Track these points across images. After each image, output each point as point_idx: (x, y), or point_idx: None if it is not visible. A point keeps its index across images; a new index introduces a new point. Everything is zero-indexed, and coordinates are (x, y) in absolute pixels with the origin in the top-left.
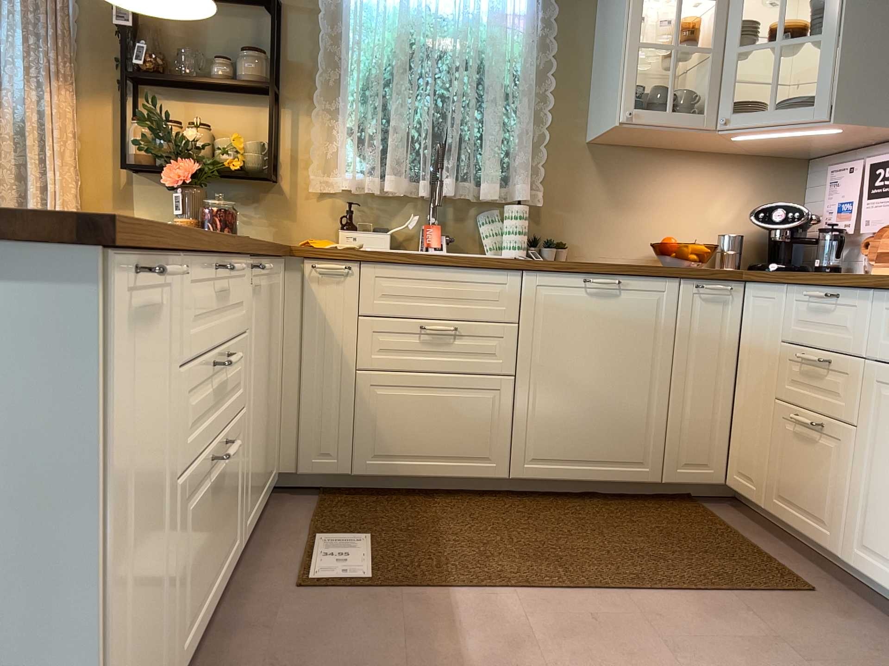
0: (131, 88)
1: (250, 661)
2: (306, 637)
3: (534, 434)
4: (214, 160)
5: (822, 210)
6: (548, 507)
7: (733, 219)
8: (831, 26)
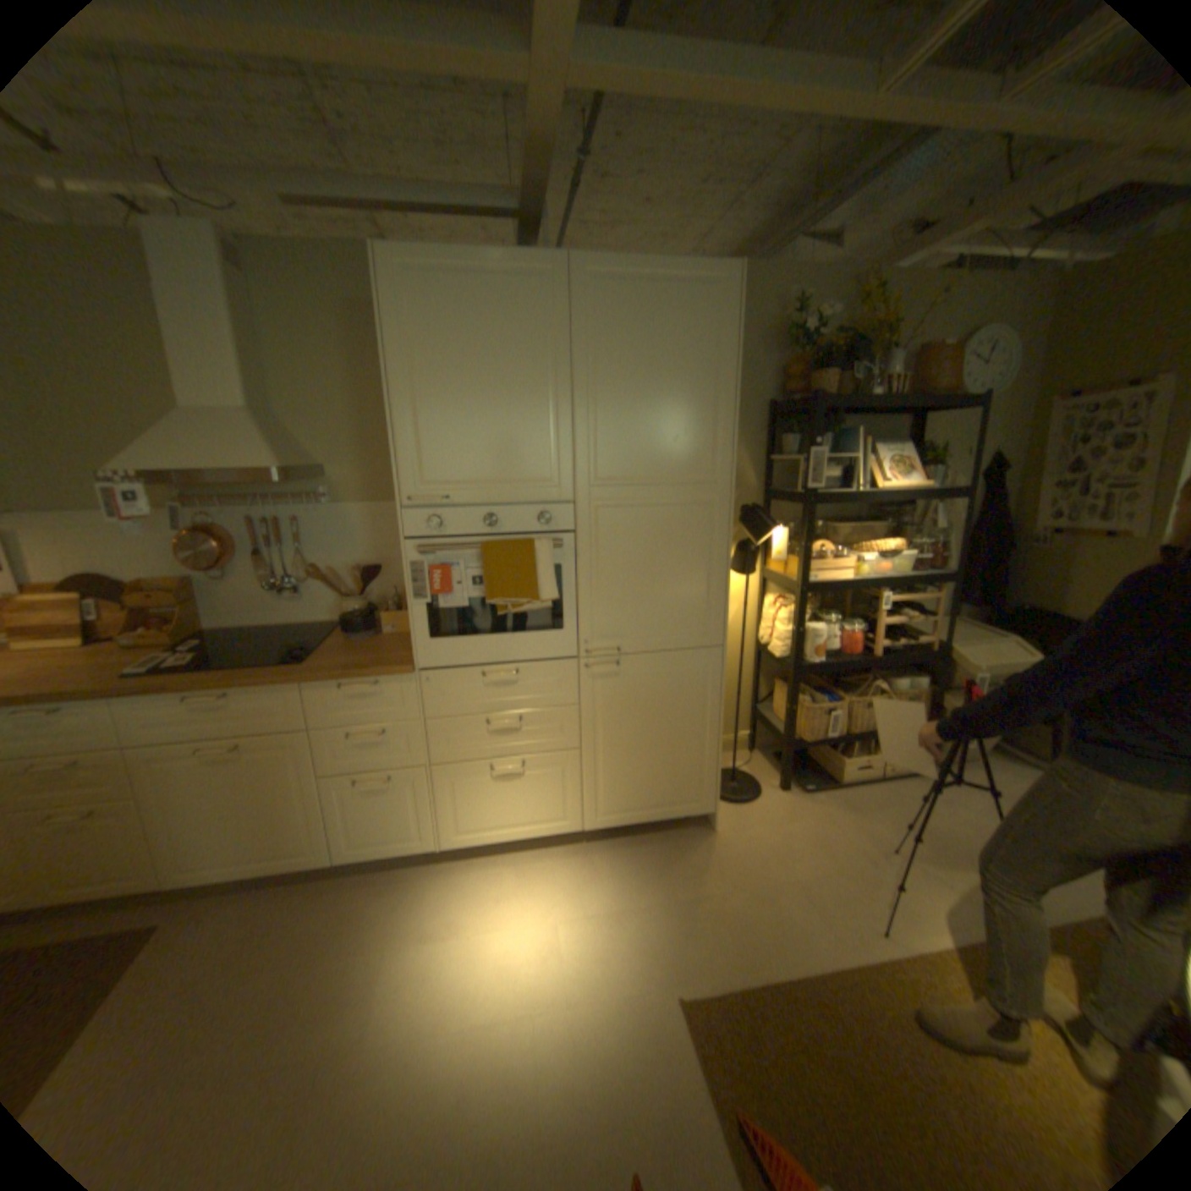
0: None
1: None
2: None
3: None
4: None
5: None
6: None
7: None
8: None
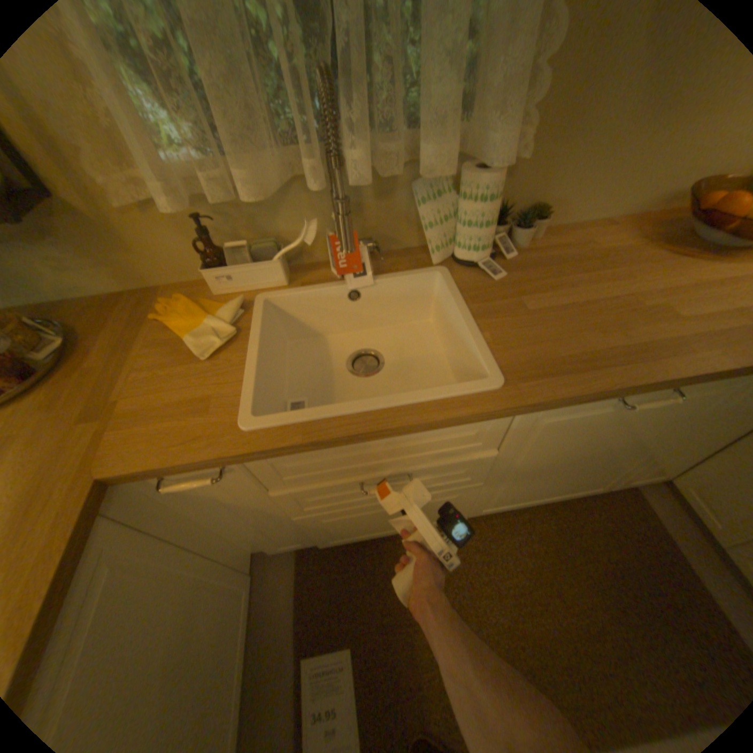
0: None
1: None
2: None
3: (496, 500)
4: None
5: None
6: (501, 530)
7: None
8: None
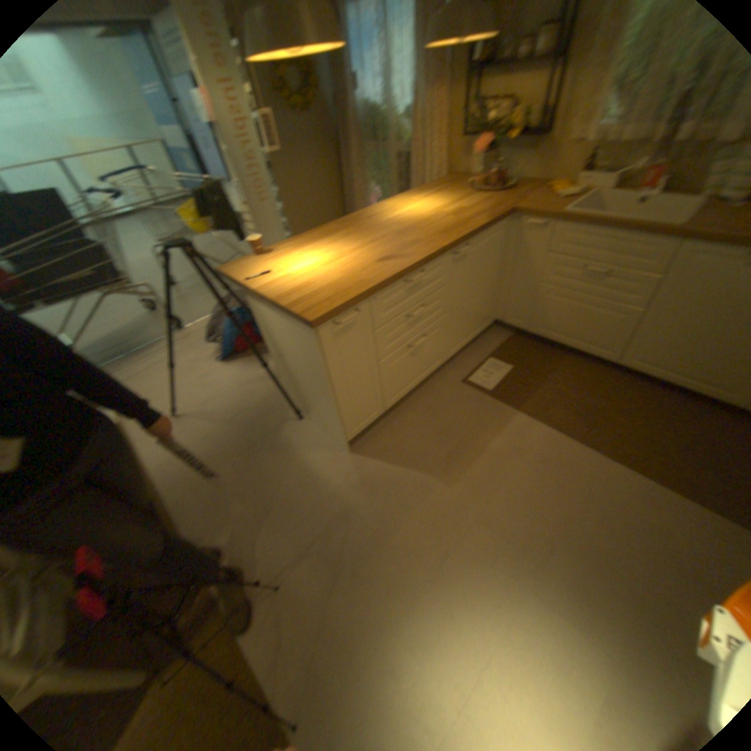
0: (476, 70)
1: (427, 404)
2: (449, 404)
3: (646, 346)
4: (512, 122)
5: None
6: (636, 387)
7: None
8: None
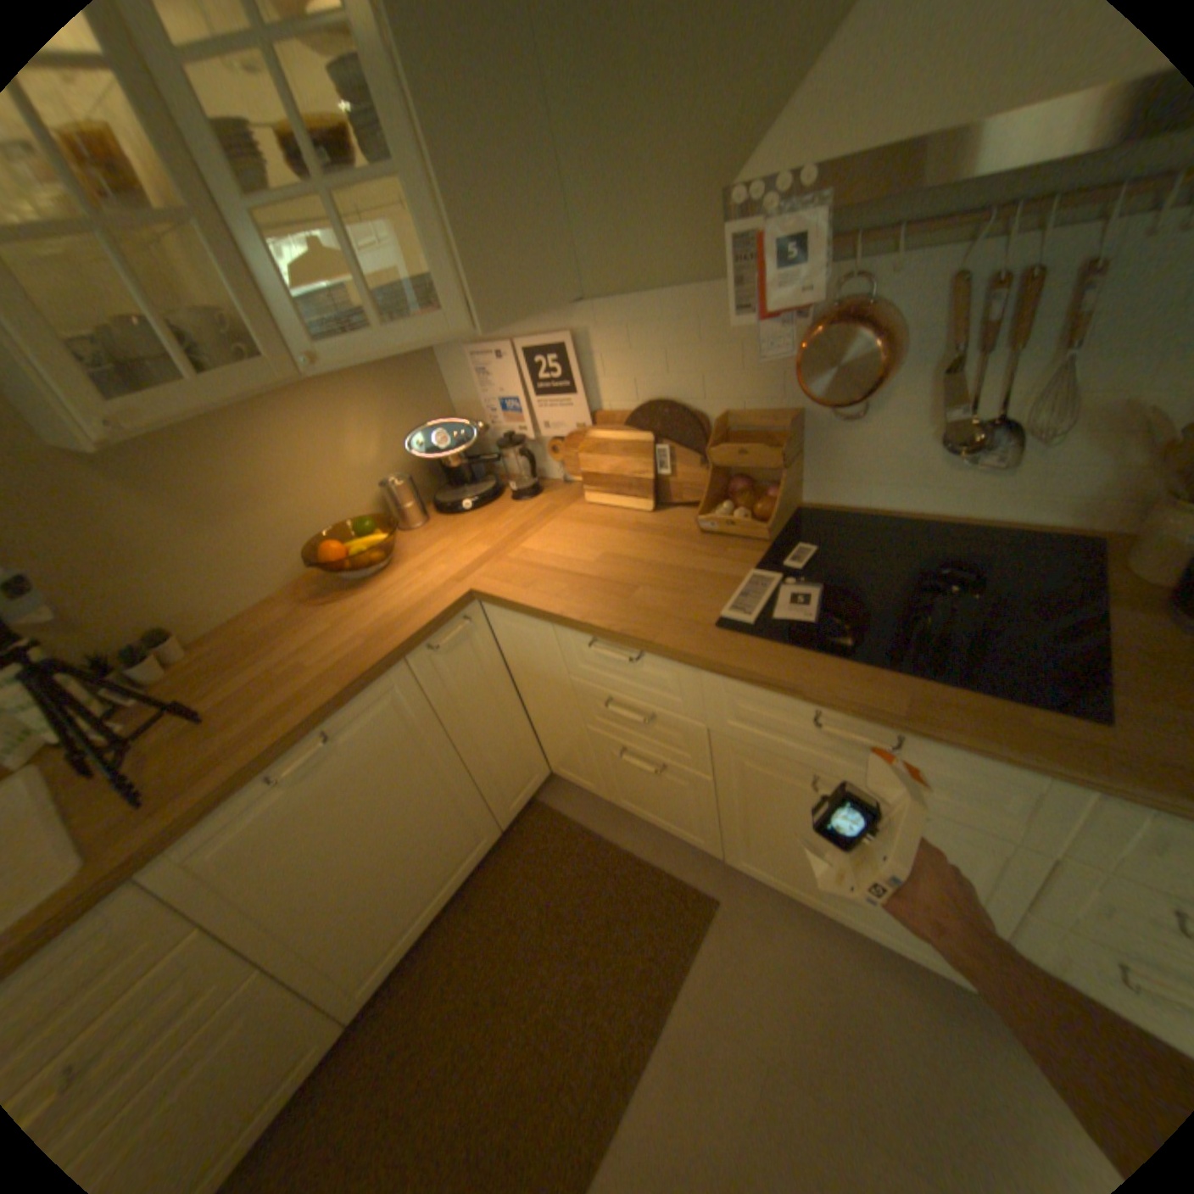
0: None
1: None
2: None
3: (340, 972)
4: None
5: (473, 399)
6: (414, 996)
7: (380, 449)
8: (399, 142)
